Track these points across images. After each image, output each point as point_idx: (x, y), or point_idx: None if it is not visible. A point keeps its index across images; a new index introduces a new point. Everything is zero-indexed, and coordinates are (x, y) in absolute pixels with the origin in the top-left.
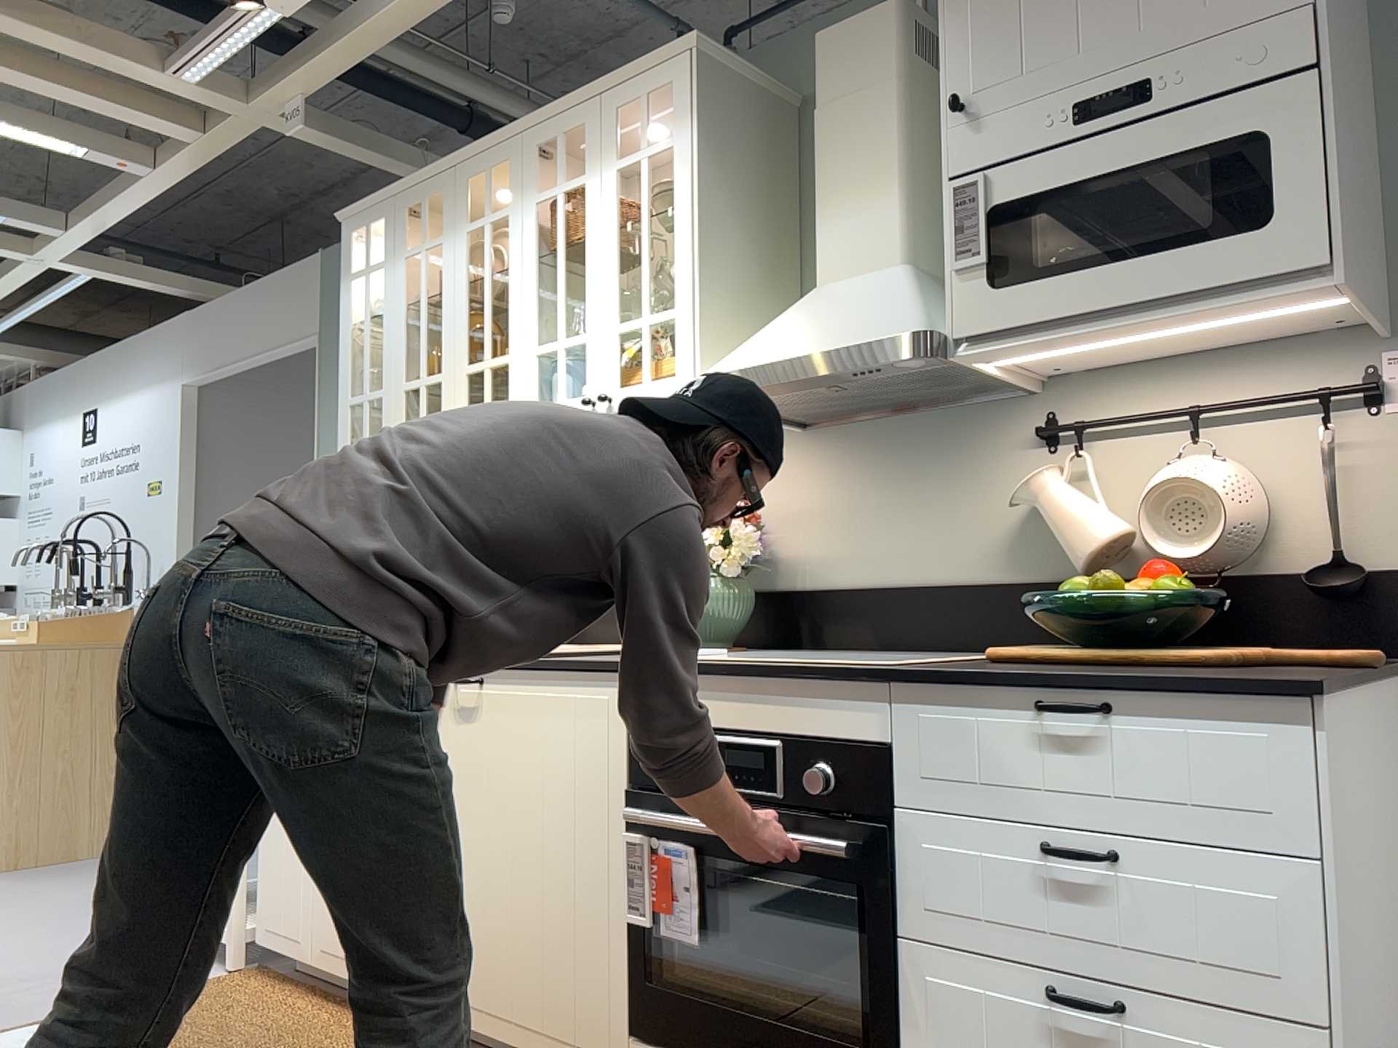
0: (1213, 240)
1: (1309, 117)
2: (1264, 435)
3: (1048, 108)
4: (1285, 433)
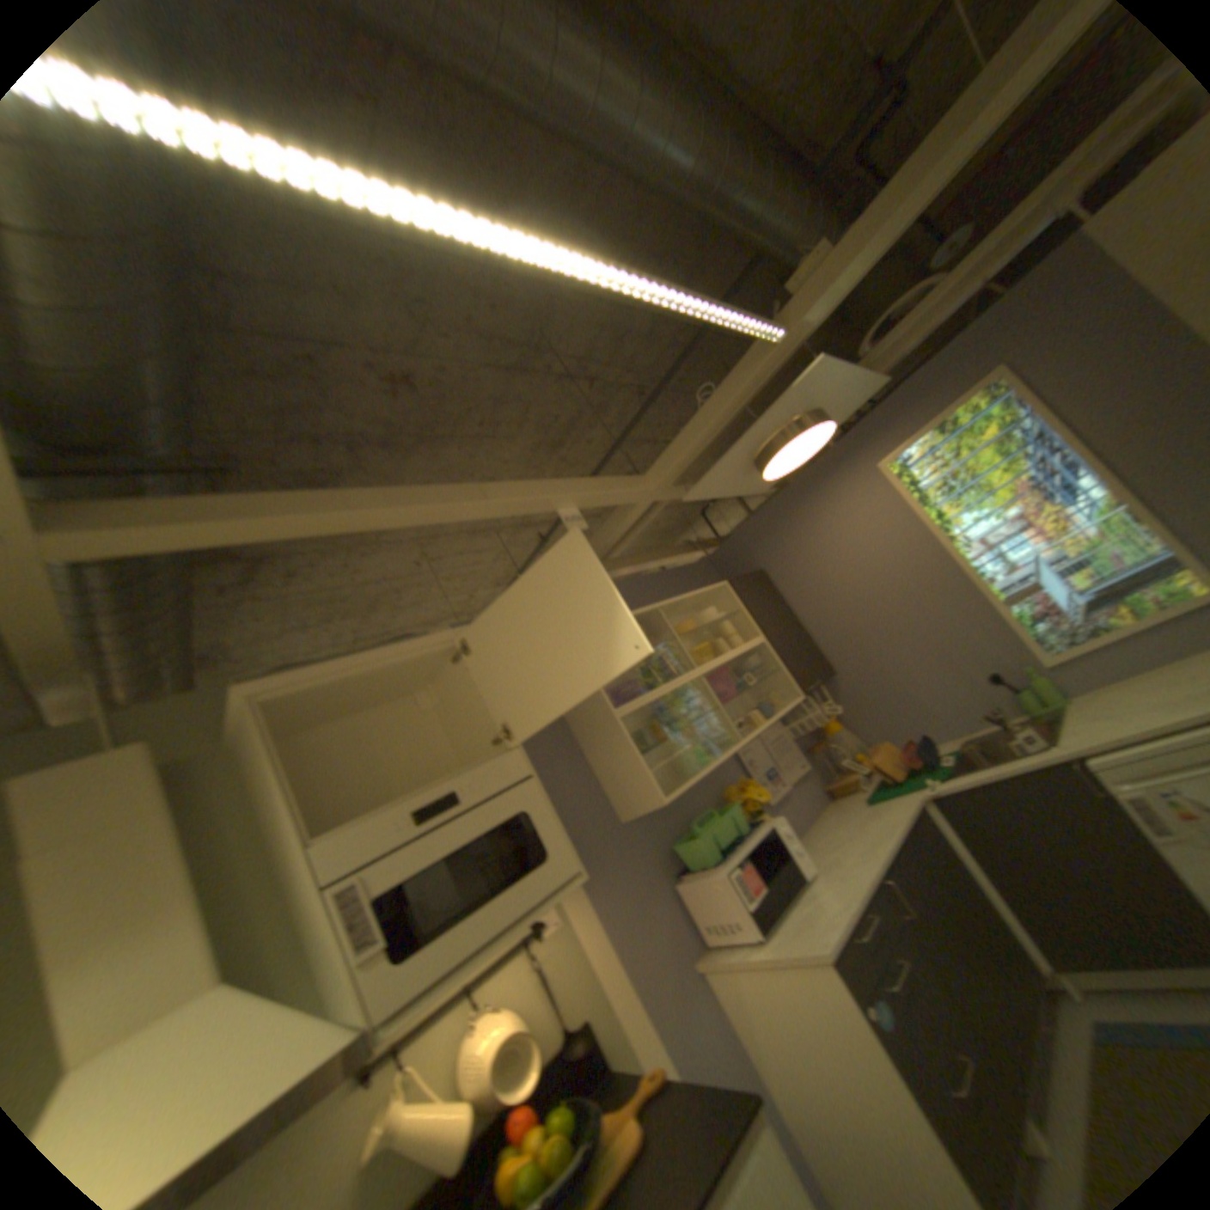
0: (529, 874)
1: (543, 800)
2: (503, 982)
3: (398, 816)
4: (512, 974)
